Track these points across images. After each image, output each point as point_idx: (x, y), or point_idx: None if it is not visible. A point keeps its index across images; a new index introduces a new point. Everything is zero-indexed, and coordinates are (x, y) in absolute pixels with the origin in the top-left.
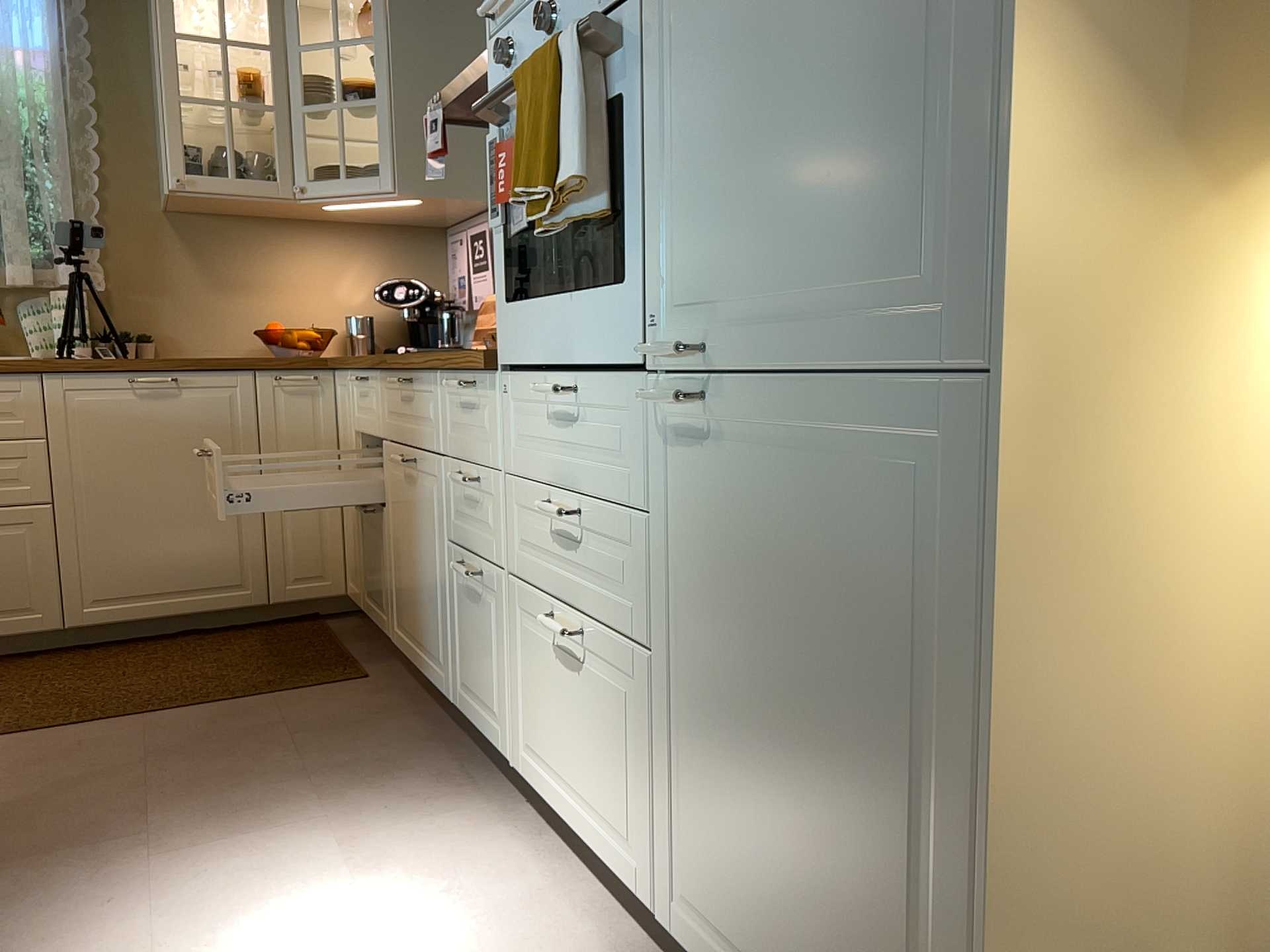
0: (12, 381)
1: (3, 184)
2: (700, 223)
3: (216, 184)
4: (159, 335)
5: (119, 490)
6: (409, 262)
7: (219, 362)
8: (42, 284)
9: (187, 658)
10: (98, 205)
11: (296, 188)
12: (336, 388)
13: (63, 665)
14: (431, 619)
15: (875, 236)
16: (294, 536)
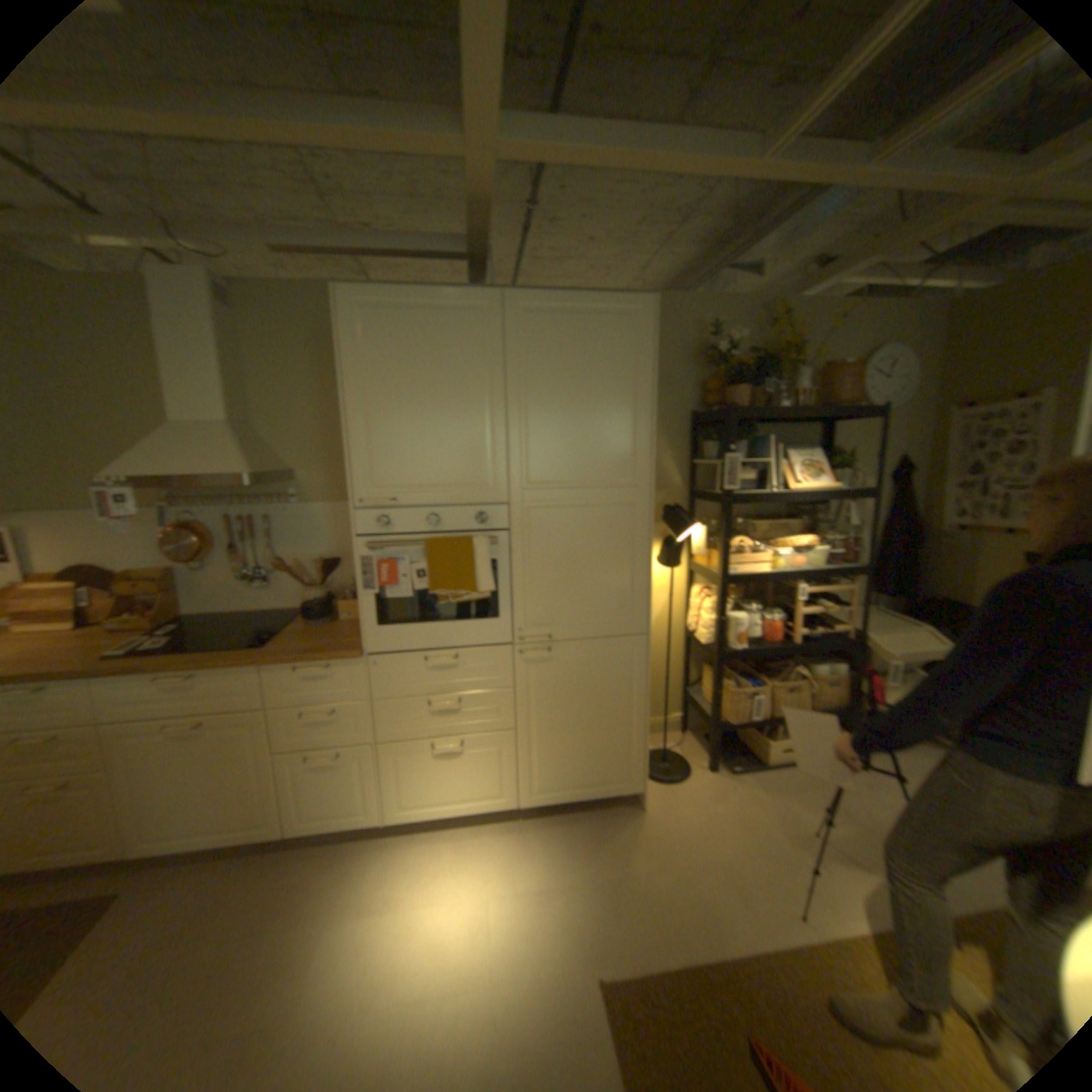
0: None
1: None
2: (538, 602)
3: None
4: None
5: None
6: None
7: None
8: None
9: None
10: None
11: None
12: None
13: None
14: (235, 808)
15: (608, 609)
16: None
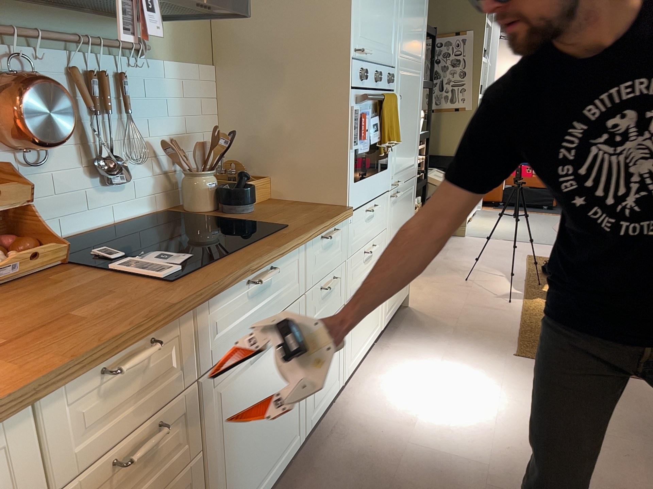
0: None
1: None
2: (398, 153)
3: None
4: None
5: None
6: None
7: None
8: None
9: None
10: None
11: None
12: None
13: None
14: (285, 423)
15: (411, 157)
16: None
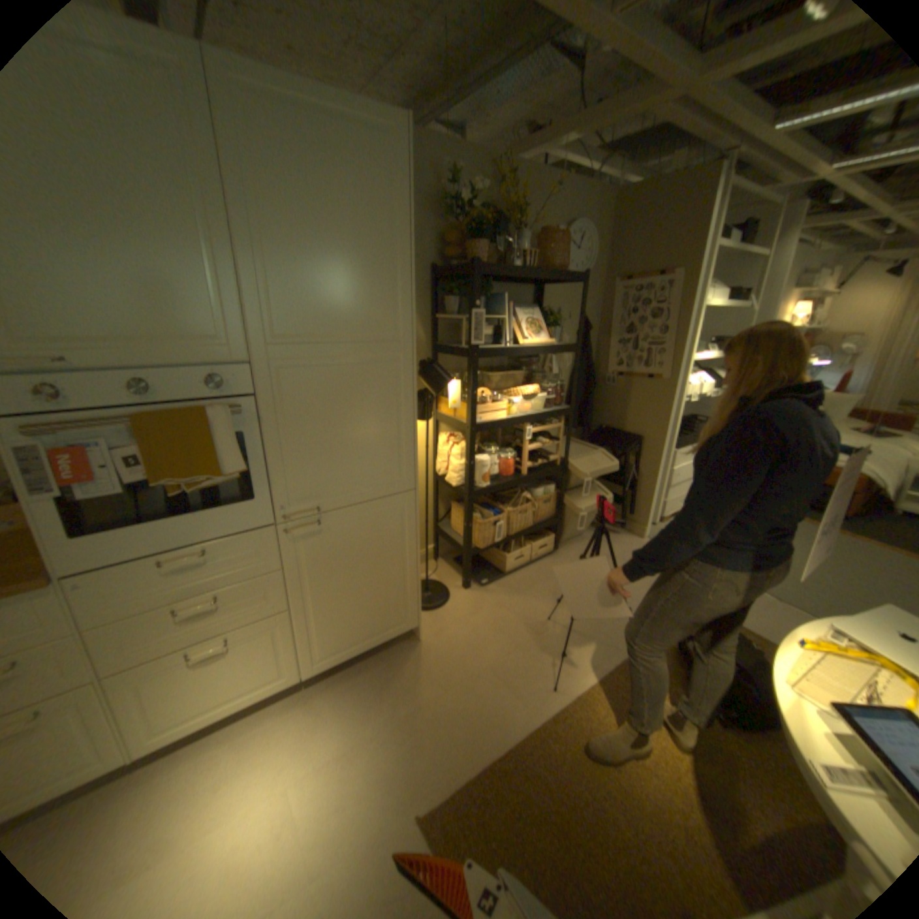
0: None
1: None
2: (303, 474)
3: None
4: None
5: None
6: None
7: None
8: None
9: None
10: None
11: None
12: None
13: None
14: None
15: (379, 470)
16: None
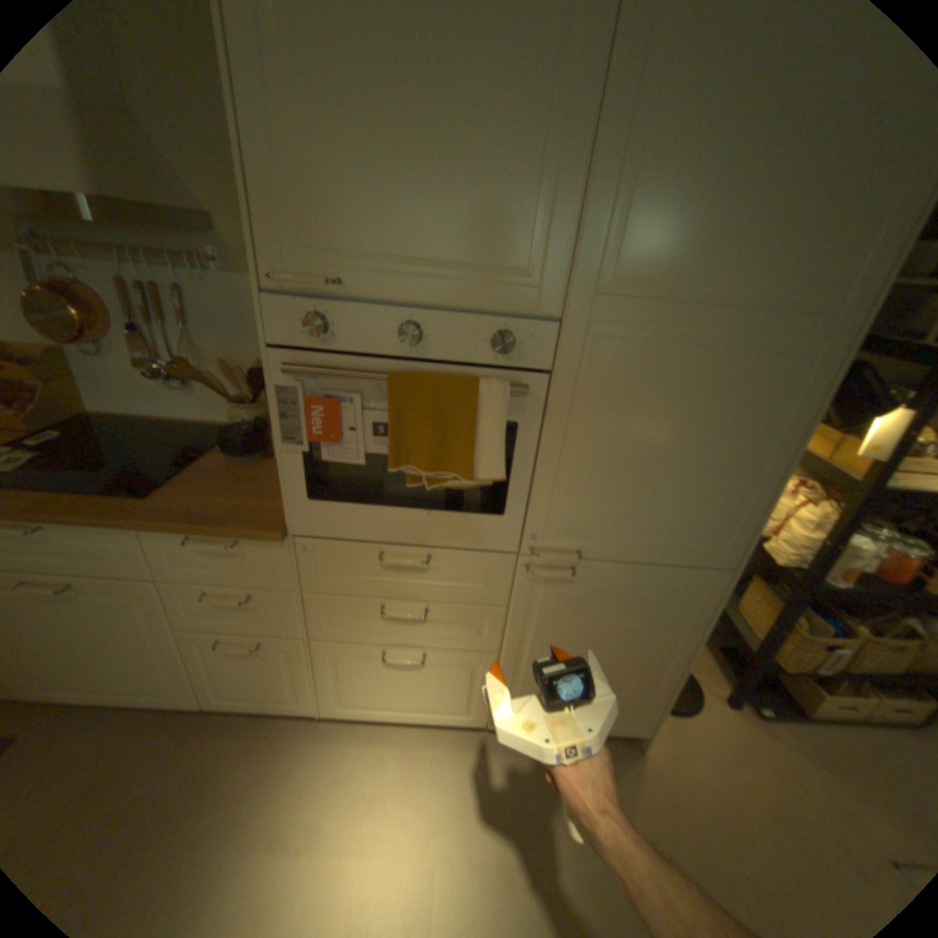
0: None
1: None
2: (579, 503)
3: None
4: None
5: None
6: None
7: None
8: None
9: None
10: None
11: None
12: None
13: None
14: (141, 677)
15: (692, 528)
16: None
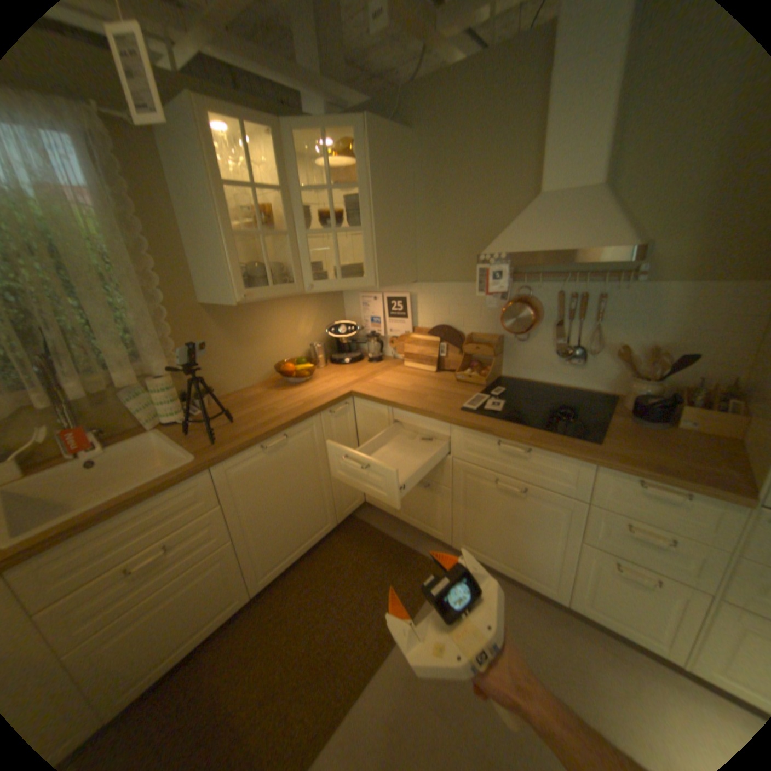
0: (191, 482)
1: (89, 312)
2: None
3: (263, 293)
4: (213, 384)
5: (266, 512)
6: (328, 306)
7: (305, 416)
8: (130, 375)
9: (330, 585)
10: (163, 312)
11: (305, 287)
12: (357, 407)
13: (263, 623)
14: (538, 564)
15: None
16: (344, 488)
